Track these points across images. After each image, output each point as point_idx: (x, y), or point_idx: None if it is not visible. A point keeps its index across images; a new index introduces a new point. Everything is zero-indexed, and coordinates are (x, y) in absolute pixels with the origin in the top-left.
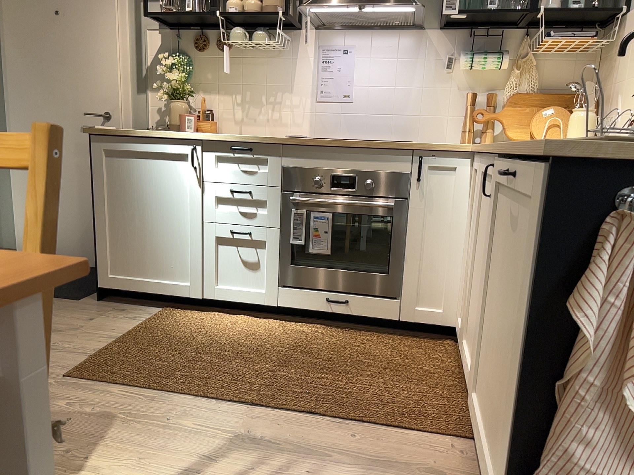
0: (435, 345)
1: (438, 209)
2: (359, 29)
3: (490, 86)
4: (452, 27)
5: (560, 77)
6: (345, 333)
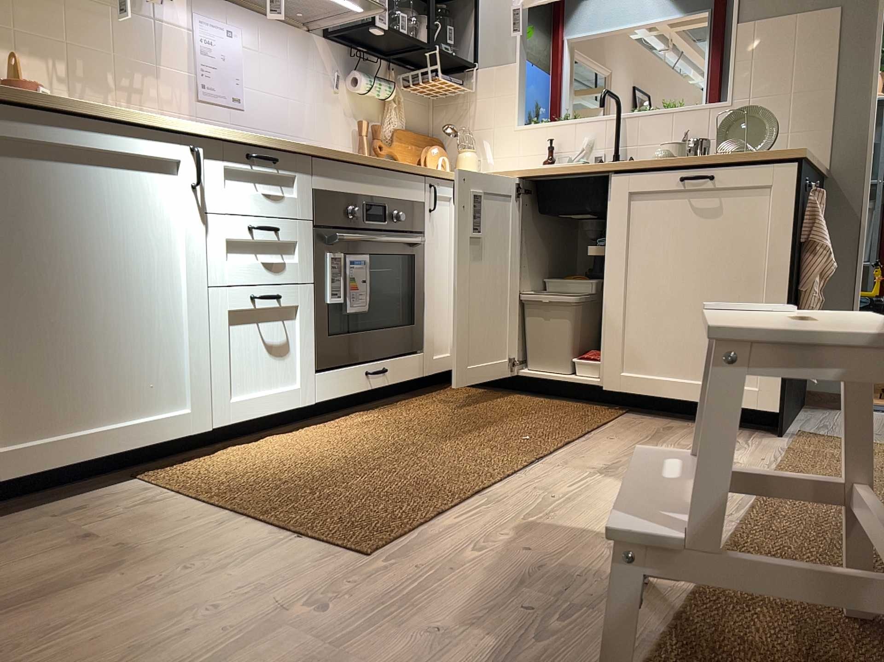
0: (449, 391)
1: (441, 241)
2: (234, 8)
3: (369, 116)
4: (338, 40)
5: (412, 117)
6: (382, 410)
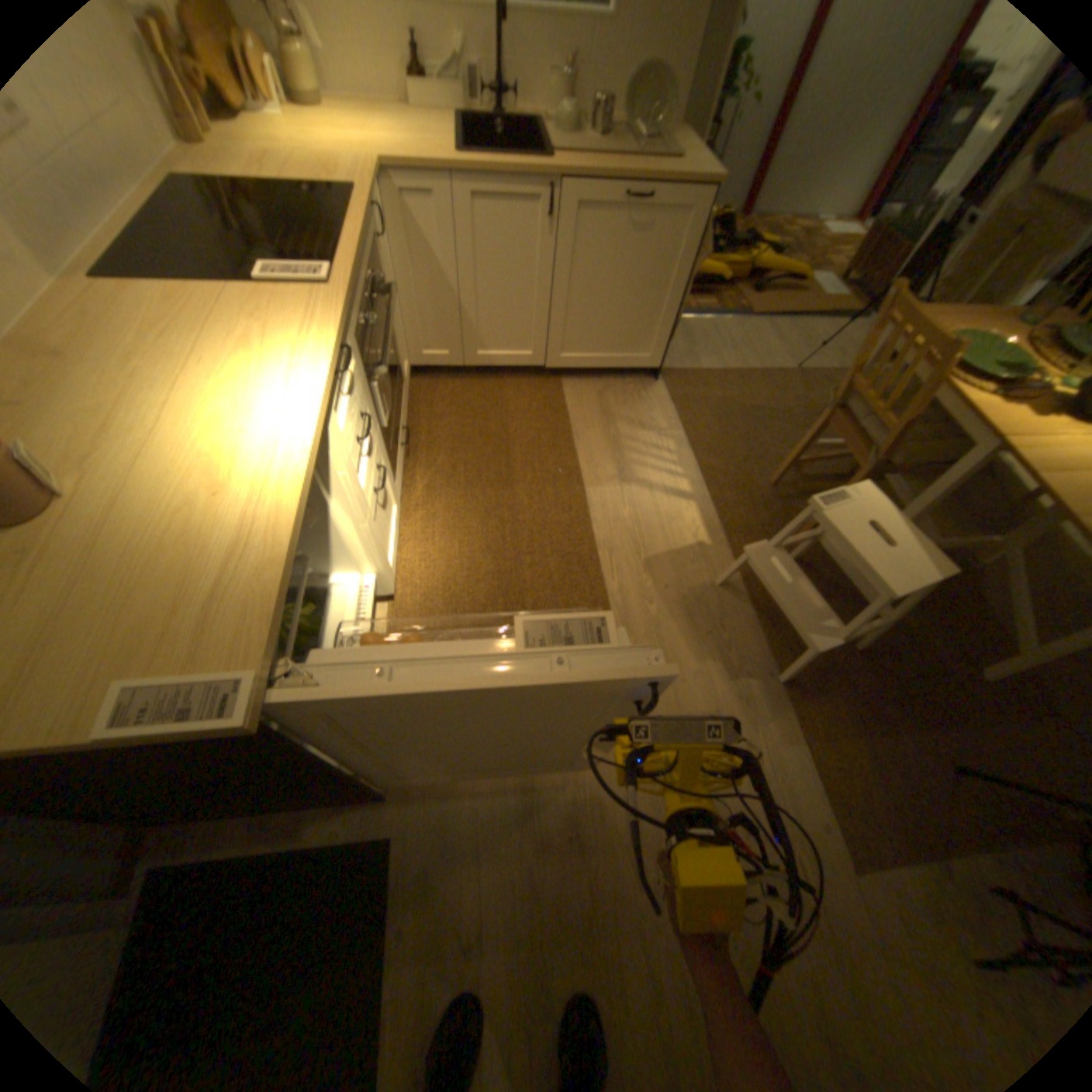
0: (415, 392)
1: (383, 260)
2: None
3: None
4: None
5: None
6: (408, 455)
